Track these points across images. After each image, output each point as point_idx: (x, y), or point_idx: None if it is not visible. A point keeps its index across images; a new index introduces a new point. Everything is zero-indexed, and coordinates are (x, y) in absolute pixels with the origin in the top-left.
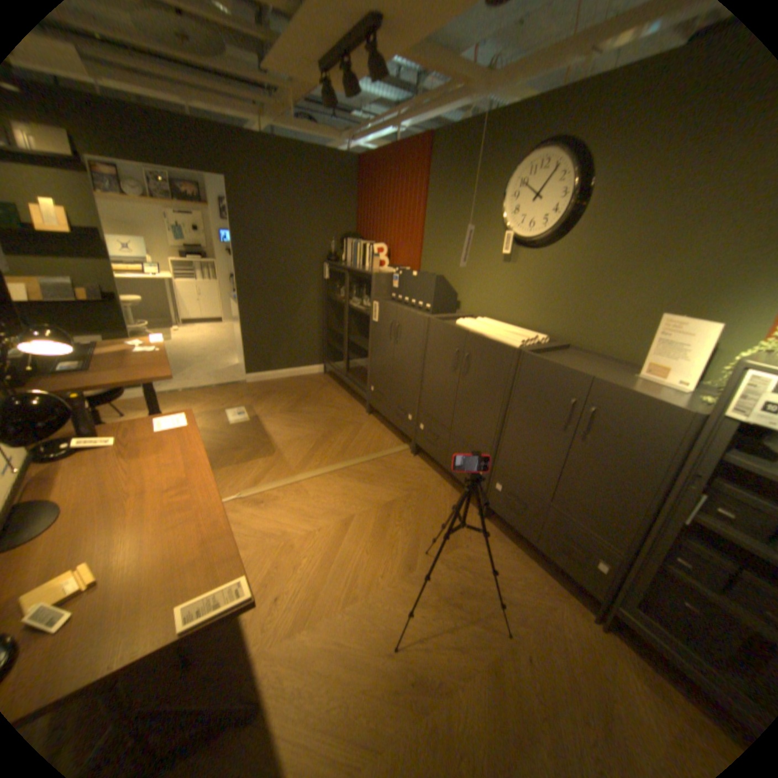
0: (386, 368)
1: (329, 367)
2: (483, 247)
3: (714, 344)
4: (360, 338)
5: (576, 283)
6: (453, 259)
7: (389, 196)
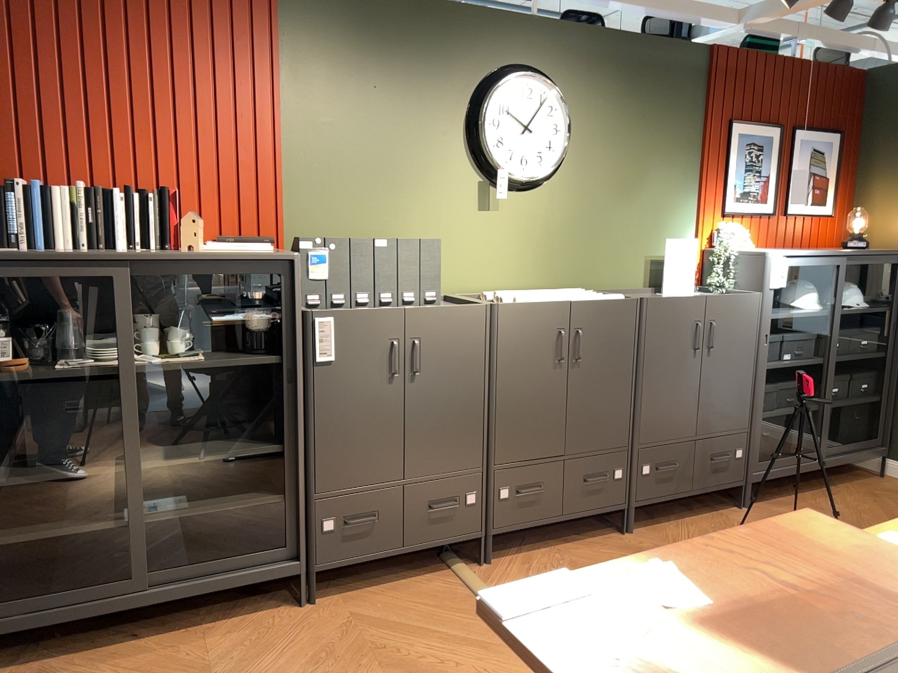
0: (377, 448)
1: (0, 627)
2: (440, 191)
3: (696, 255)
4: (148, 451)
5: (574, 225)
6: (377, 211)
7: (117, 68)
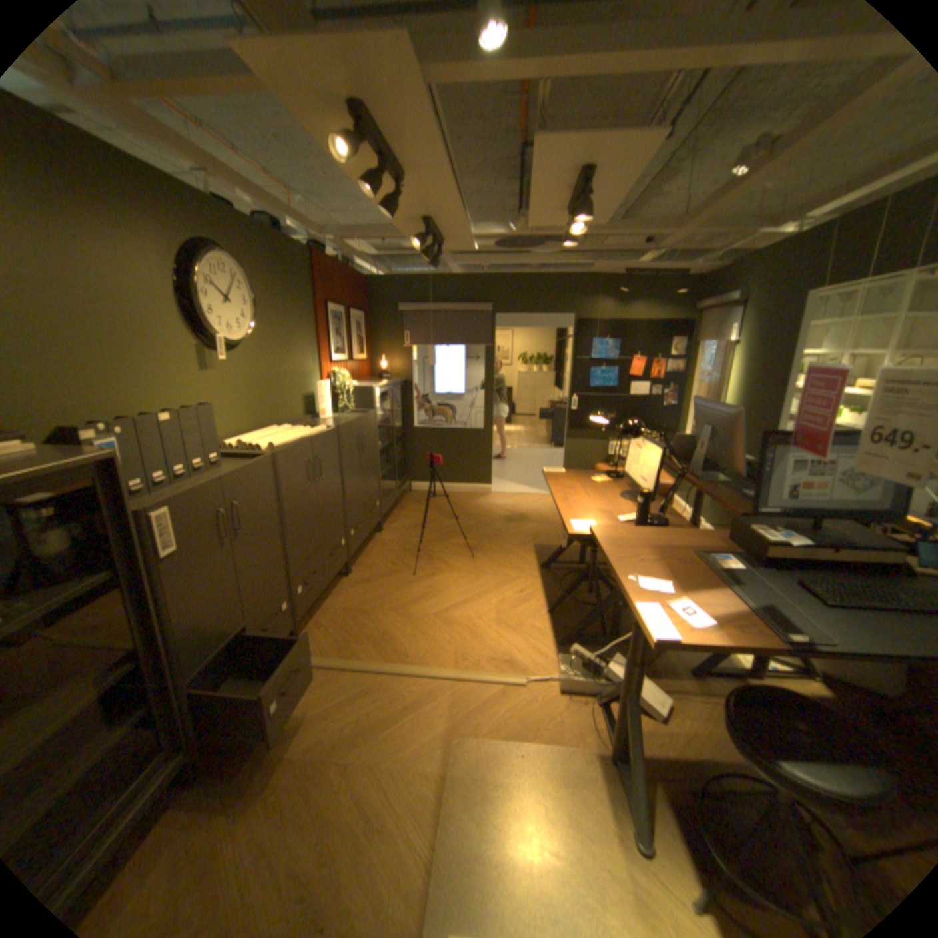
0: (223, 607)
1: None
2: (165, 355)
3: (329, 391)
4: None
5: (263, 377)
6: (109, 380)
7: None
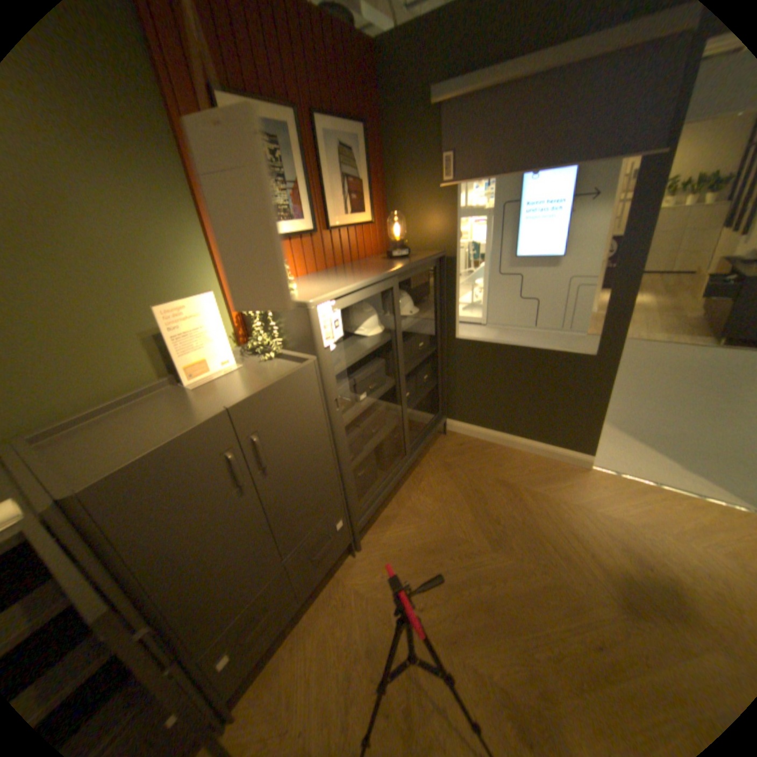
0: None
1: None
2: None
3: (218, 314)
4: None
5: None
6: None
7: None
